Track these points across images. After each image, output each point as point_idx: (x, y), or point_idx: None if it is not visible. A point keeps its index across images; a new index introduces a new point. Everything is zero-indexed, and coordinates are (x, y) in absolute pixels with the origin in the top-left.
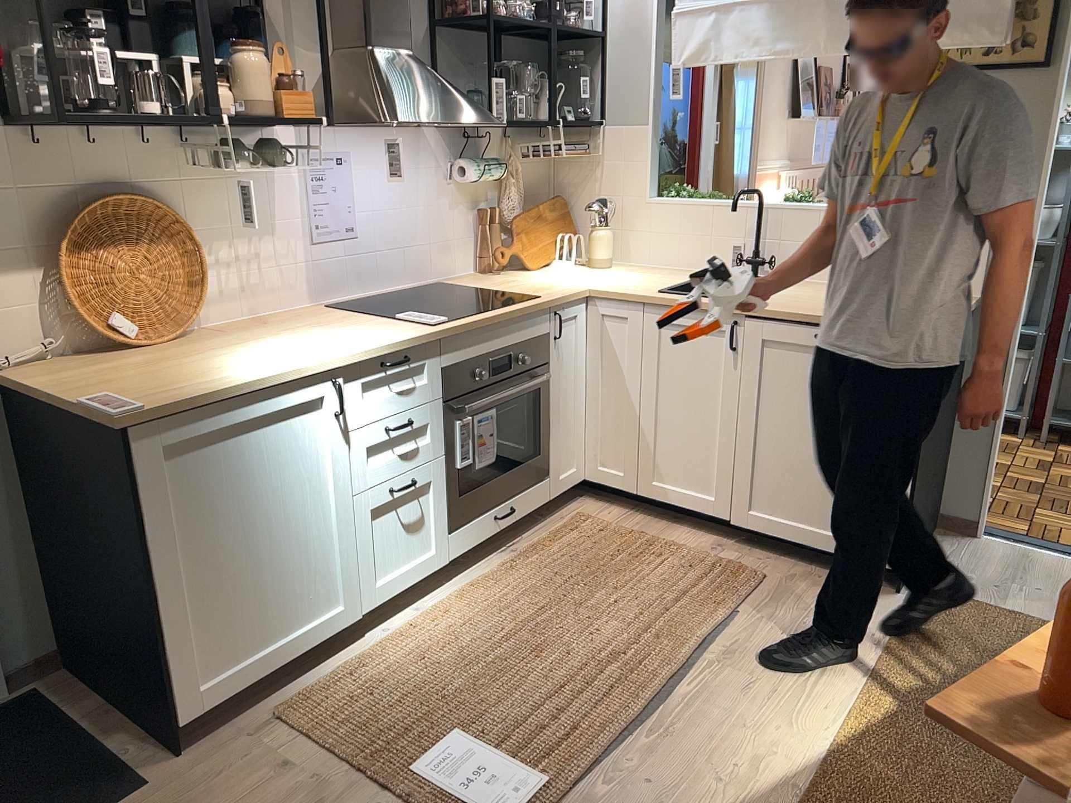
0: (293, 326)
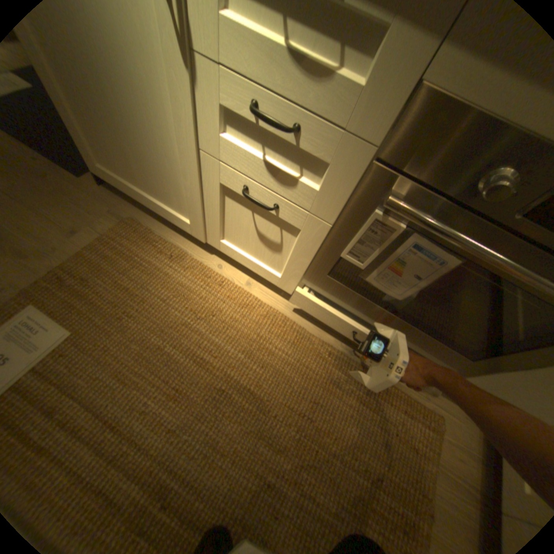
0: None
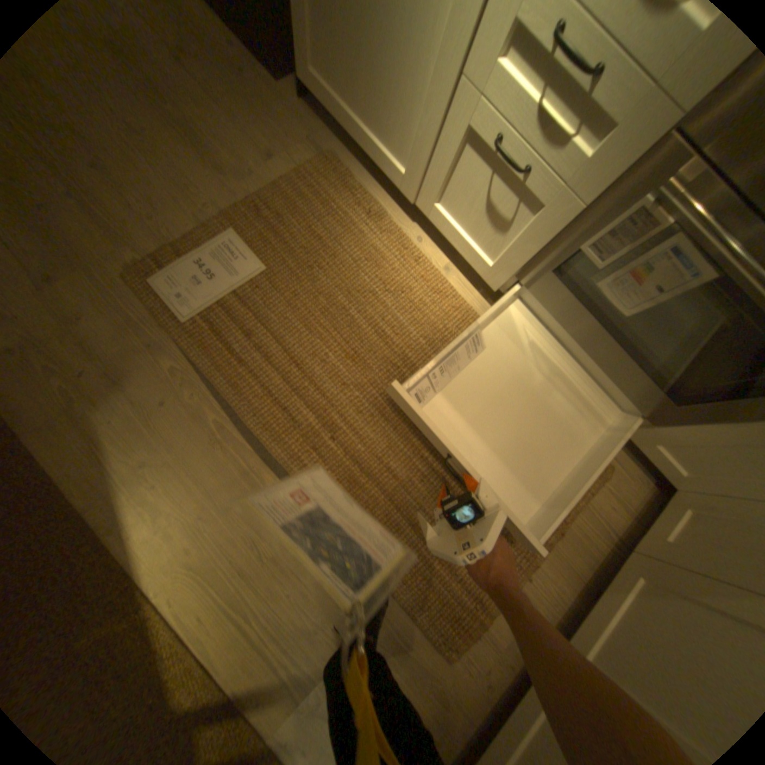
0: None
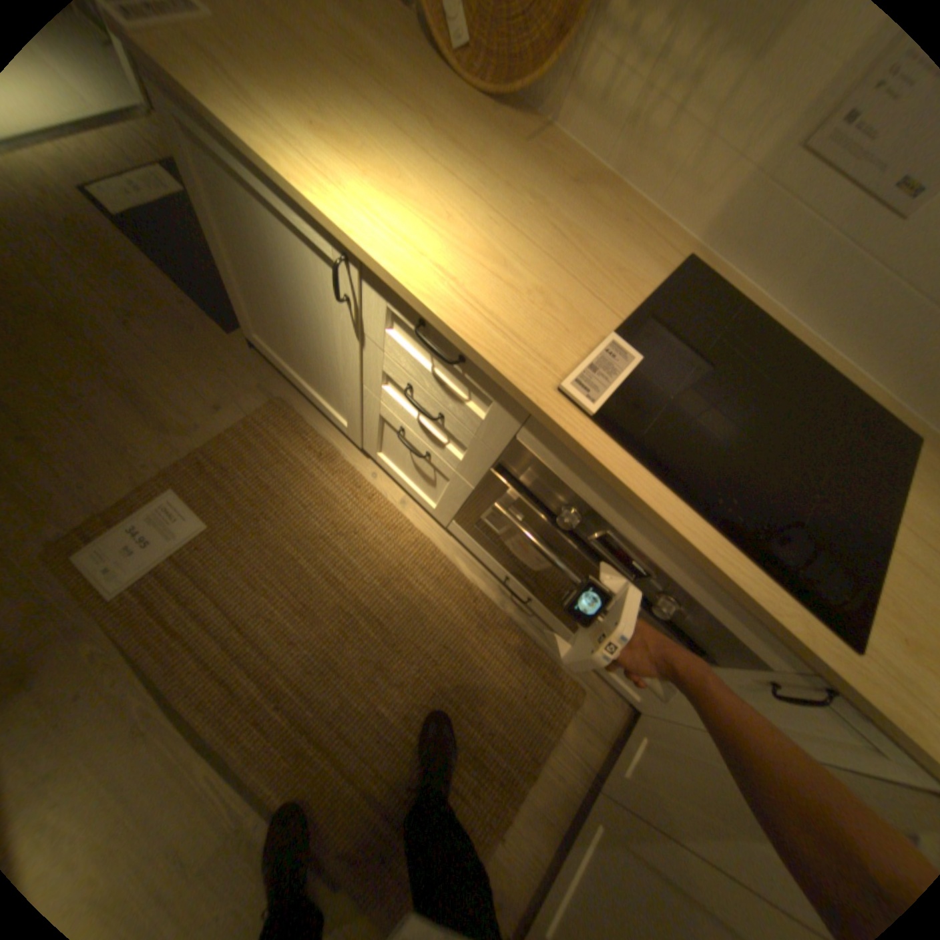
0: (565, 208)
